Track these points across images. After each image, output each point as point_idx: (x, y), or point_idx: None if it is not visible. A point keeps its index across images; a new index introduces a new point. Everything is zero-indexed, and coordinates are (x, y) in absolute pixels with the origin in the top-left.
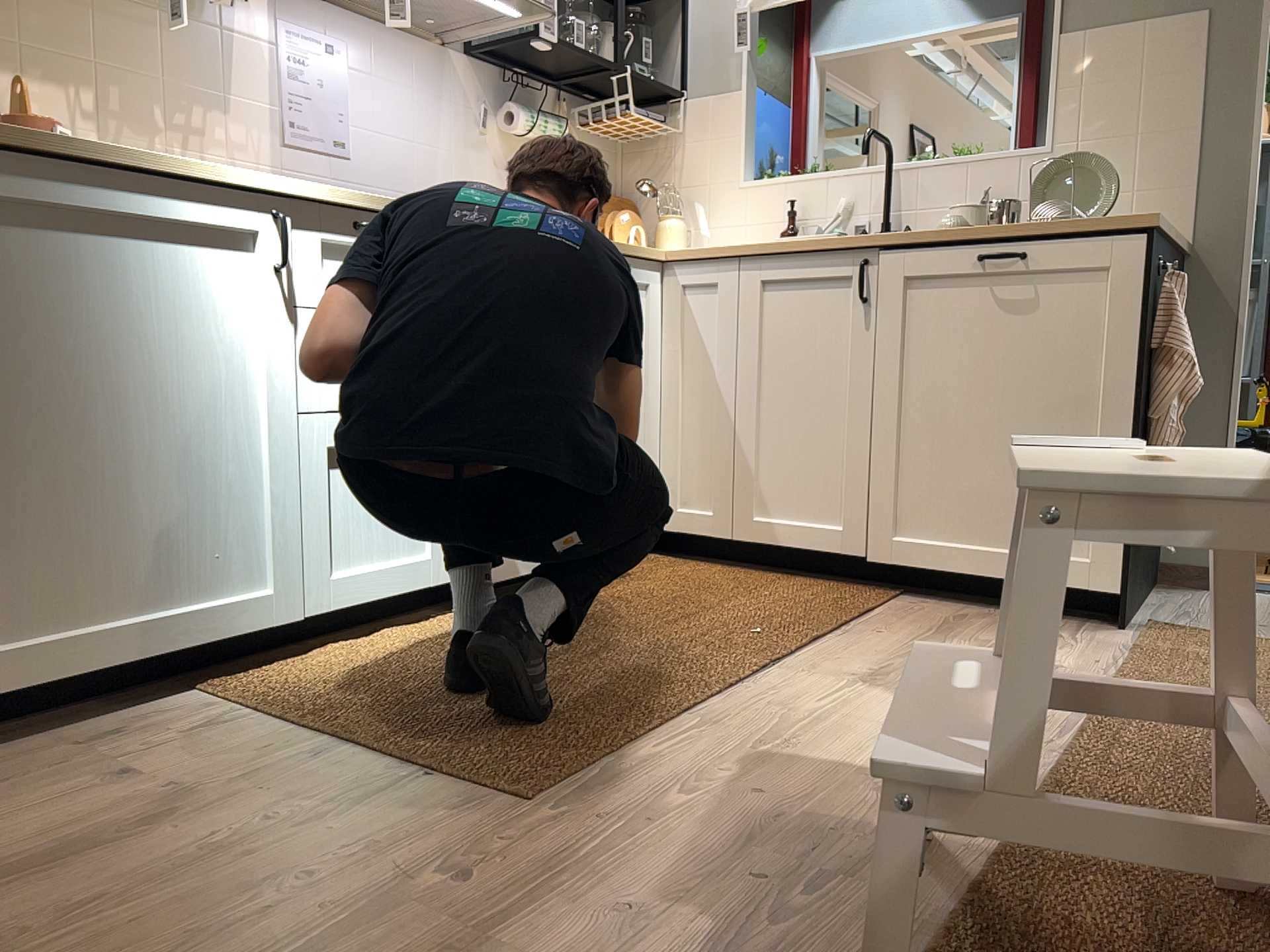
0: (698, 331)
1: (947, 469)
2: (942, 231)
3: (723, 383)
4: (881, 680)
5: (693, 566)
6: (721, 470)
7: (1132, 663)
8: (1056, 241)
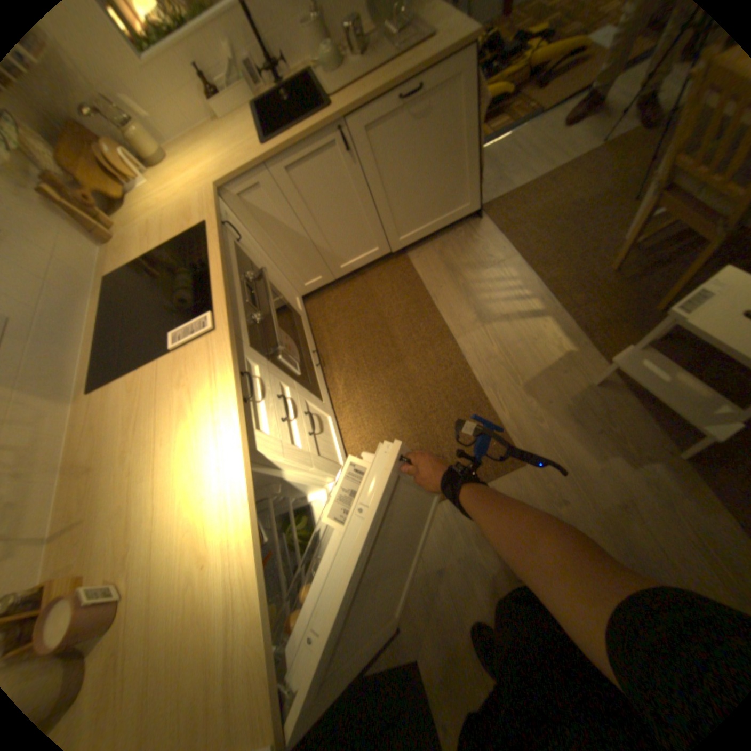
0: (261, 213)
1: (410, 204)
2: (369, 86)
3: (293, 229)
4: (484, 317)
5: (326, 299)
6: (314, 262)
7: (513, 241)
8: (430, 65)
